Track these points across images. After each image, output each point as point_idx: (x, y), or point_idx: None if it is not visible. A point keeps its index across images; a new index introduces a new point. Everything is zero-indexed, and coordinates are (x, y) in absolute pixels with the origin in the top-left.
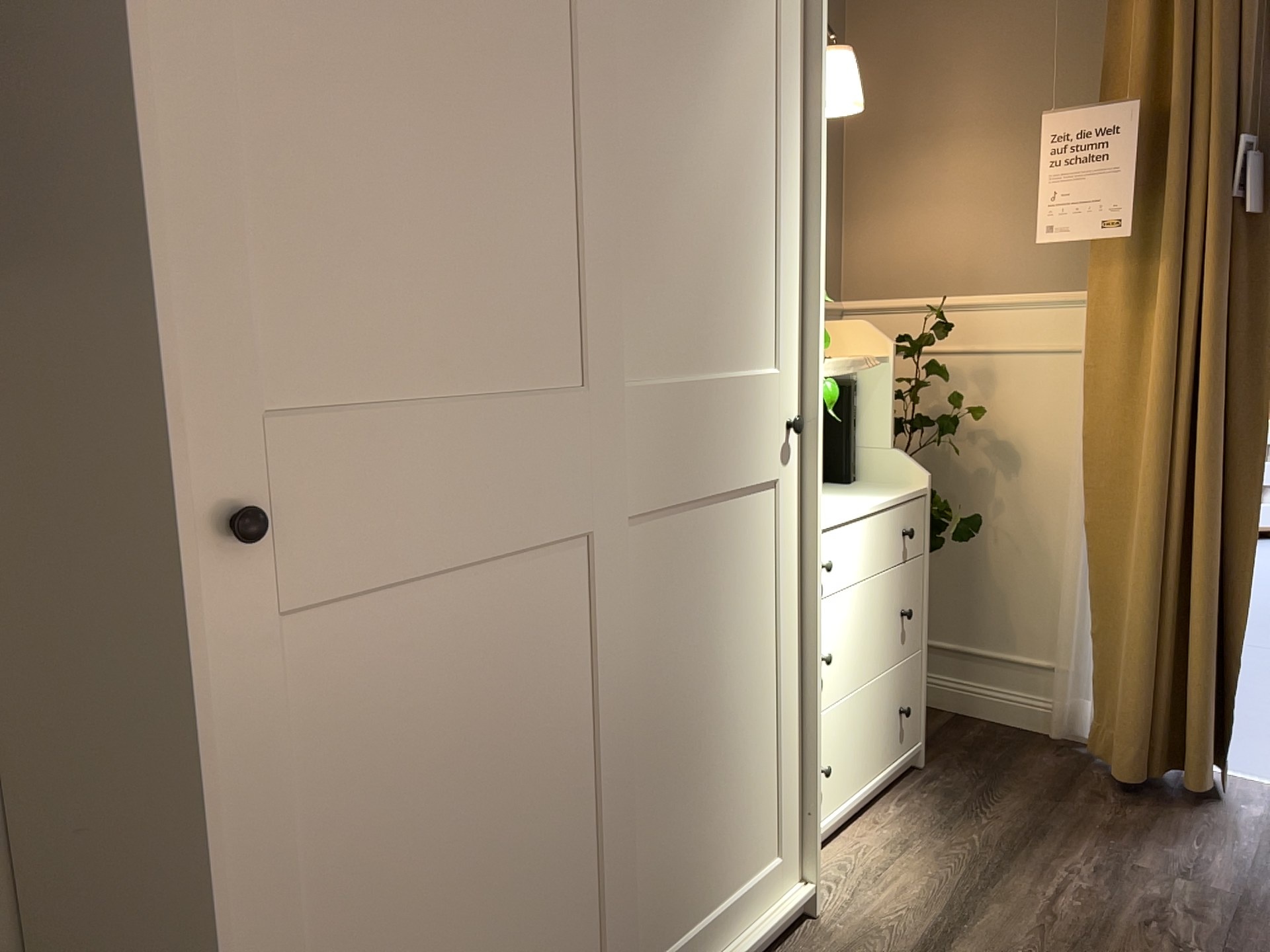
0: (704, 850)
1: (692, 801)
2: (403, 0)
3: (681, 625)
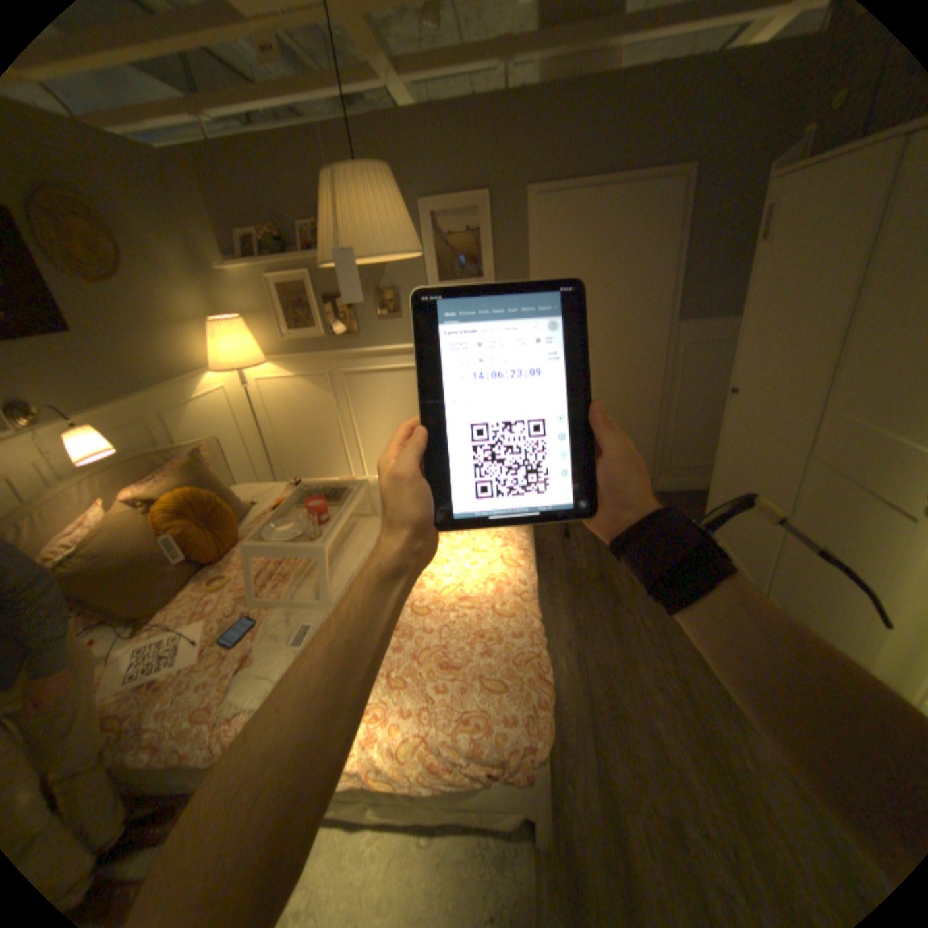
0: (809, 610)
1: (810, 585)
2: (790, 283)
3: (828, 520)
